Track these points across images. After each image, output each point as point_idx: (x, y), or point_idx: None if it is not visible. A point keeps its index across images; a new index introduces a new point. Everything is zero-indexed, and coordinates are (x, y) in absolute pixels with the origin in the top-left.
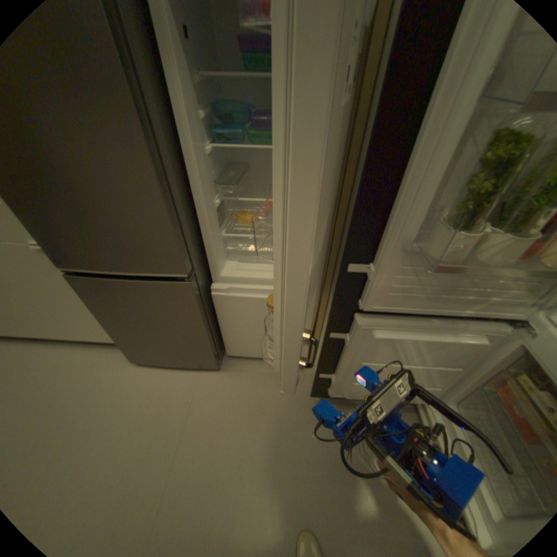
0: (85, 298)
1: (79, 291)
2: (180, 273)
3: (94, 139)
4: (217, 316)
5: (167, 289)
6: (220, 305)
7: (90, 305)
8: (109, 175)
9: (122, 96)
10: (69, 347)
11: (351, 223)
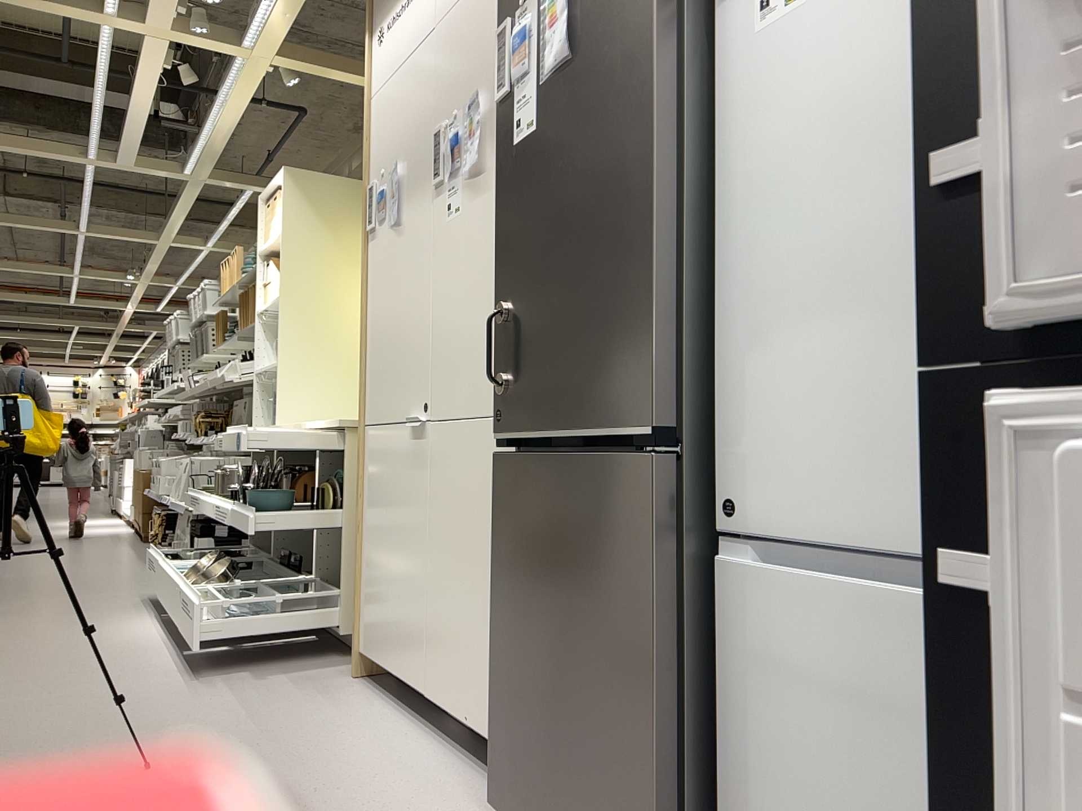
0: (497, 523)
1: (498, 500)
2: (647, 430)
3: (602, 149)
4: (727, 679)
5: (614, 486)
6: (738, 619)
7: (497, 546)
8: (602, 204)
9: (648, 67)
10: (439, 742)
11: (939, 19)
